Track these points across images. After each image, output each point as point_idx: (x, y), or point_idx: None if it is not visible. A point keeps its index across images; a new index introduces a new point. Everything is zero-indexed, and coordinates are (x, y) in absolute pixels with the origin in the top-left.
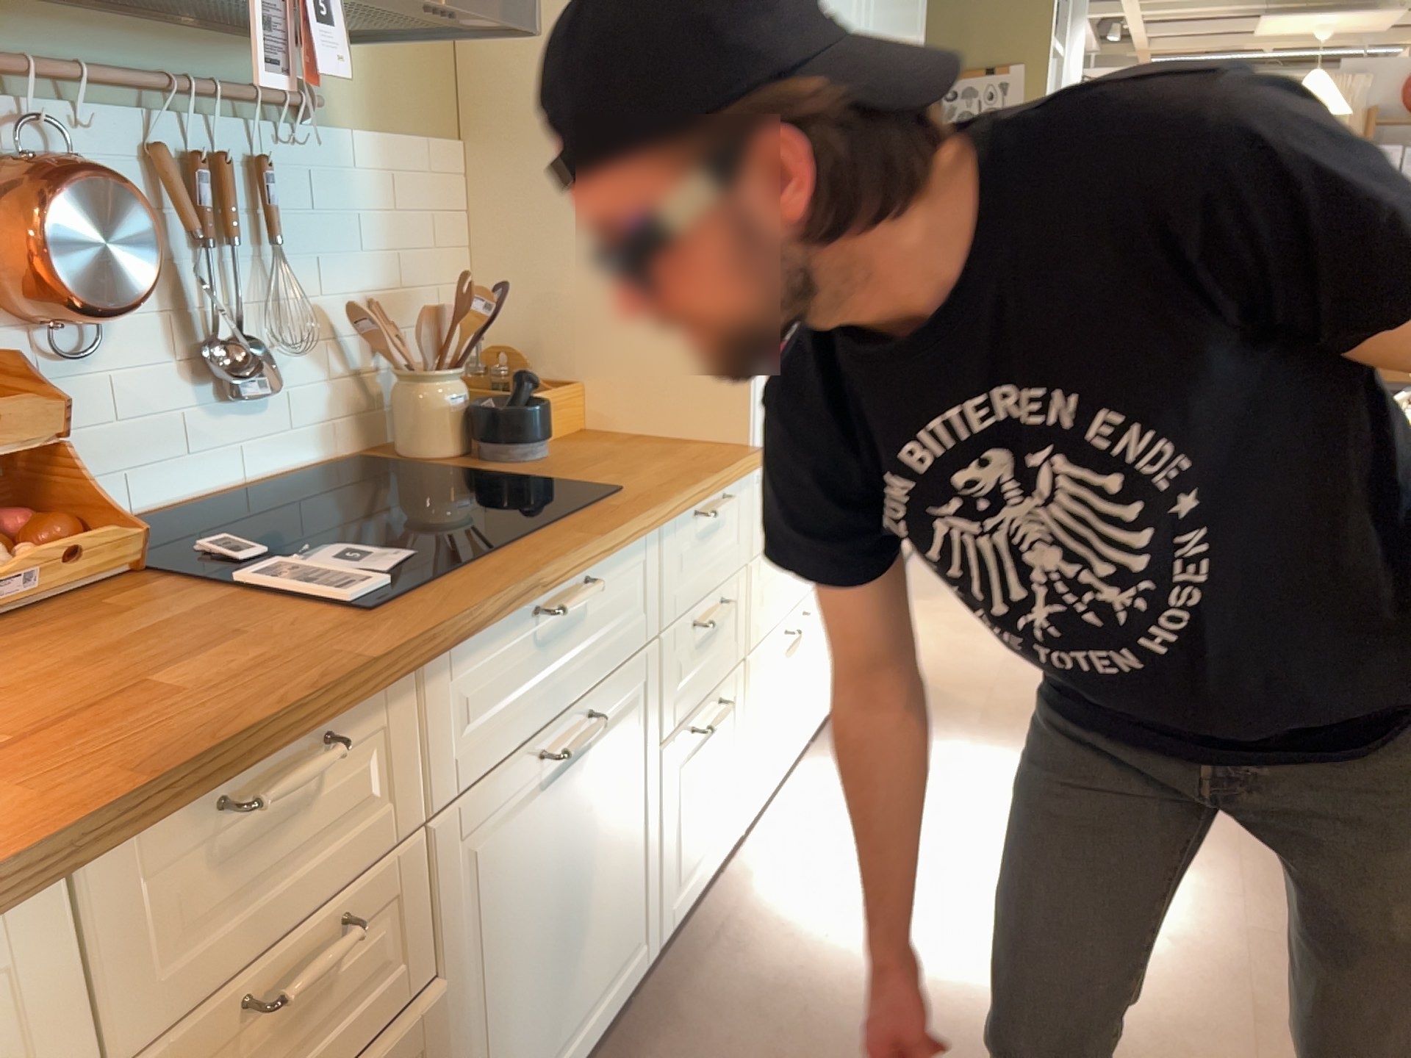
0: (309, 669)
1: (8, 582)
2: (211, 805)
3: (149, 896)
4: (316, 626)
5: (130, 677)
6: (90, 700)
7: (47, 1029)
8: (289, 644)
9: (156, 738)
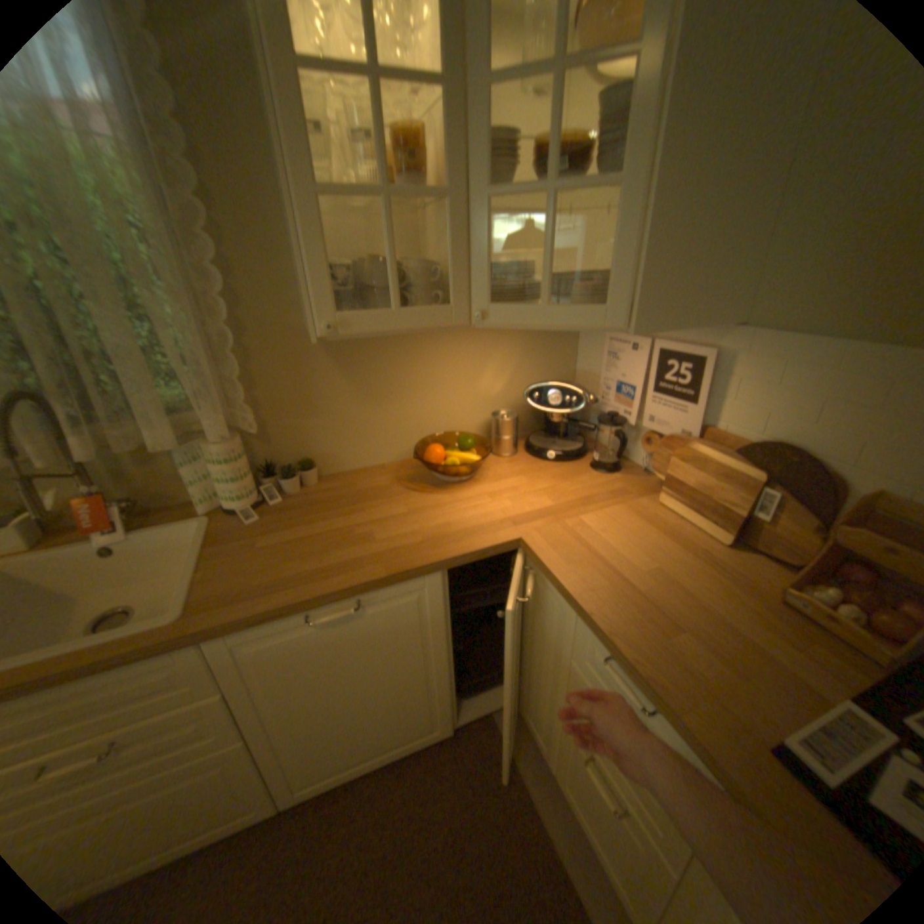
0: (683, 693)
1: (800, 603)
2: (613, 655)
3: (595, 648)
4: (757, 722)
5: (698, 634)
6: (674, 619)
7: (568, 632)
8: (725, 699)
9: (627, 626)
